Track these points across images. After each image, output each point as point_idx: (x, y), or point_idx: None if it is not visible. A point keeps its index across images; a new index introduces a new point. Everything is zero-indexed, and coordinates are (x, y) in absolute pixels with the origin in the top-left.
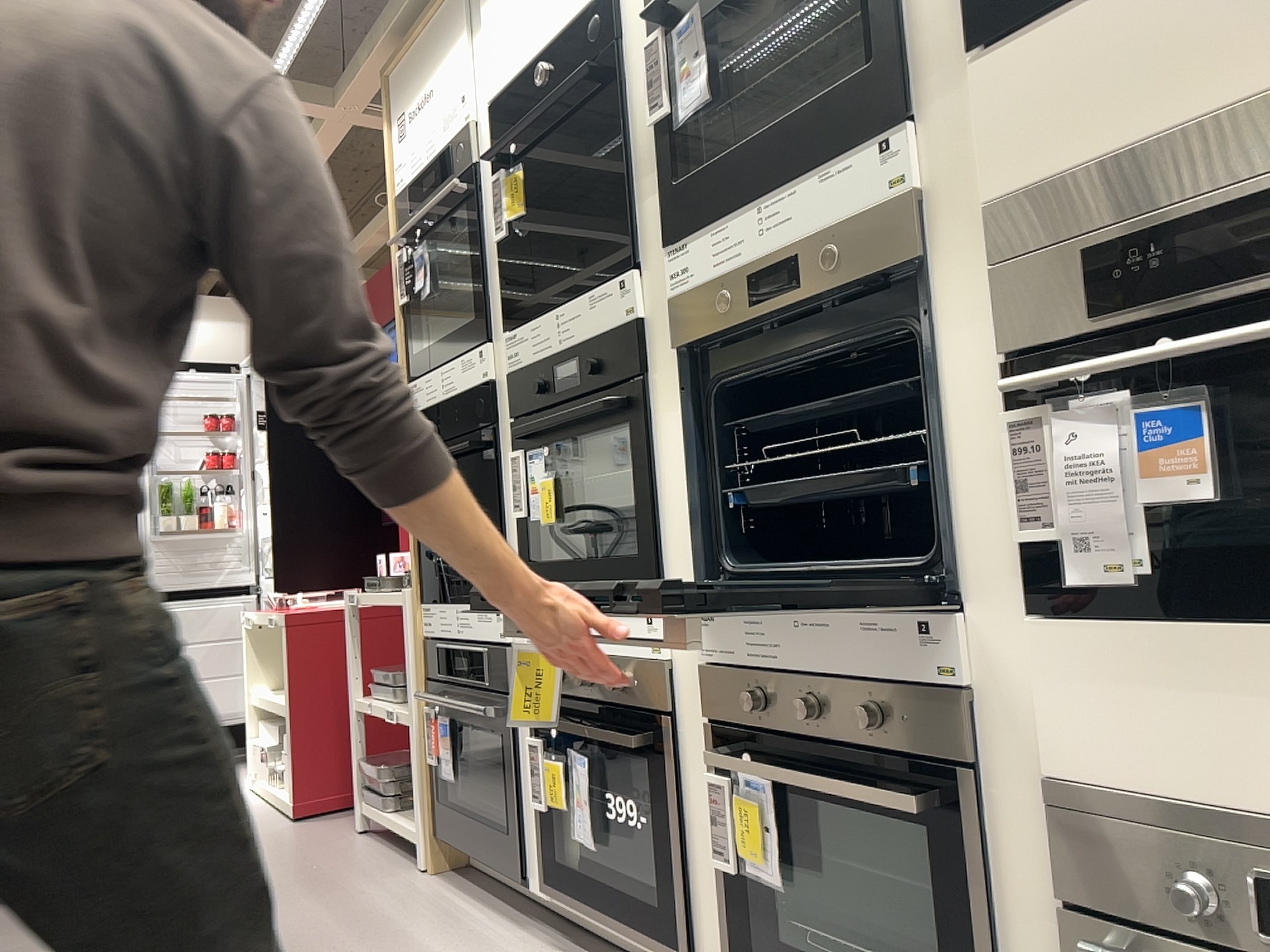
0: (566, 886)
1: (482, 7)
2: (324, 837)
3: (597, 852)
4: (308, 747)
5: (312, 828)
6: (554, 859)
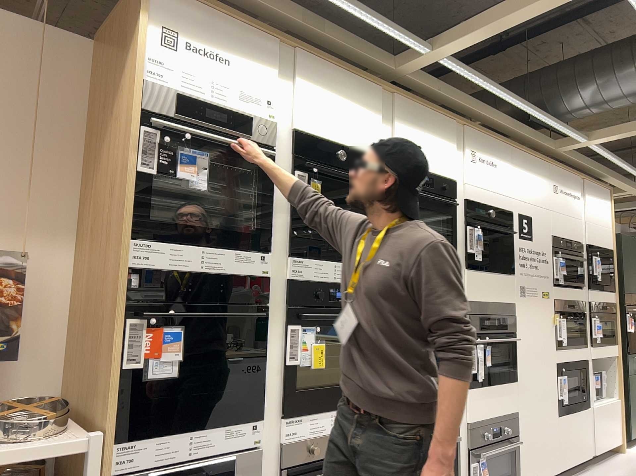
0: None
1: (300, 82)
2: None
3: None
4: None
5: None
6: None
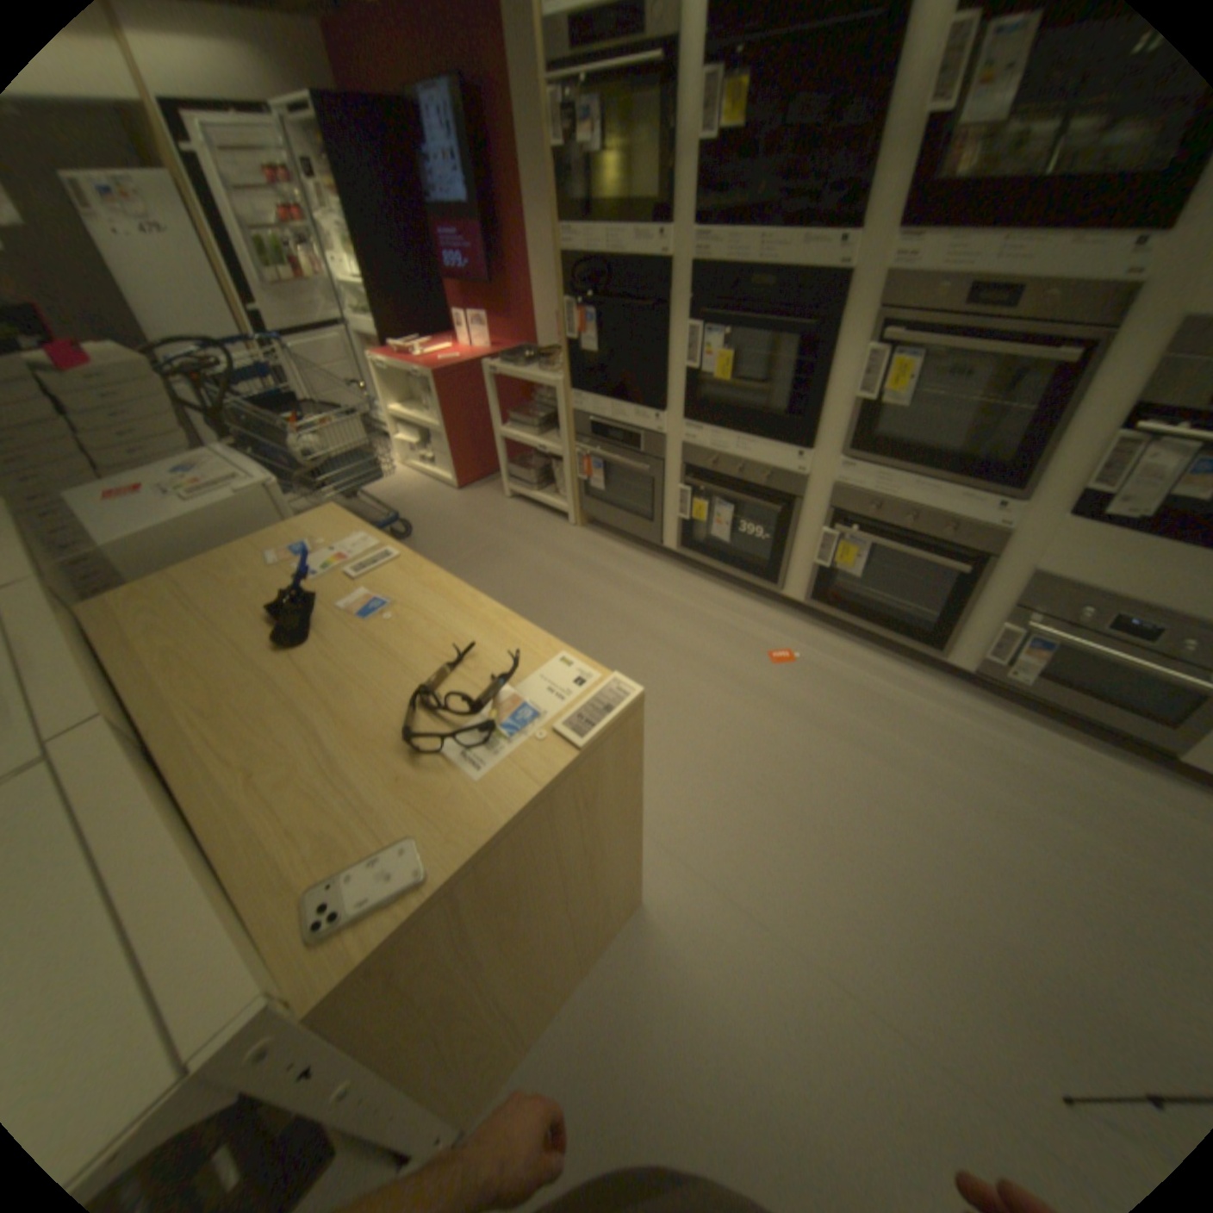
0: (696, 551)
1: None
2: (492, 504)
3: (729, 545)
4: (458, 453)
5: (477, 498)
6: (689, 540)
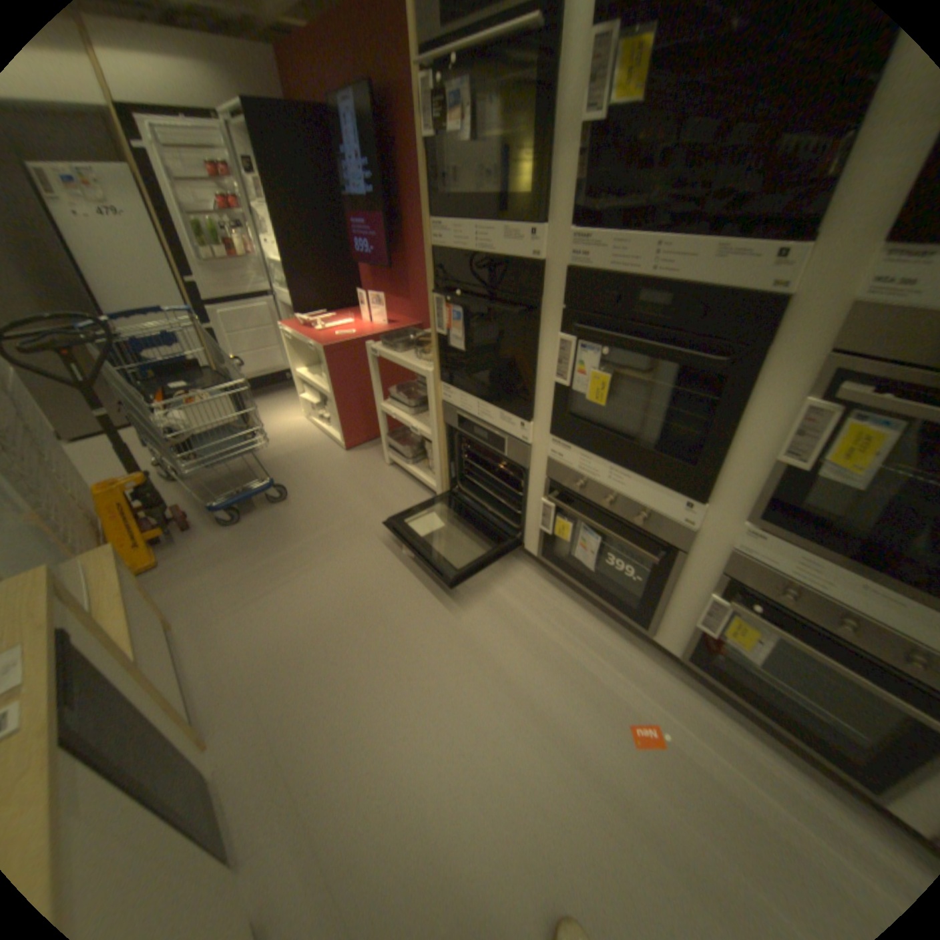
0: (558, 565)
1: None
2: (371, 470)
3: (594, 572)
4: (346, 418)
5: (360, 461)
6: (551, 551)
